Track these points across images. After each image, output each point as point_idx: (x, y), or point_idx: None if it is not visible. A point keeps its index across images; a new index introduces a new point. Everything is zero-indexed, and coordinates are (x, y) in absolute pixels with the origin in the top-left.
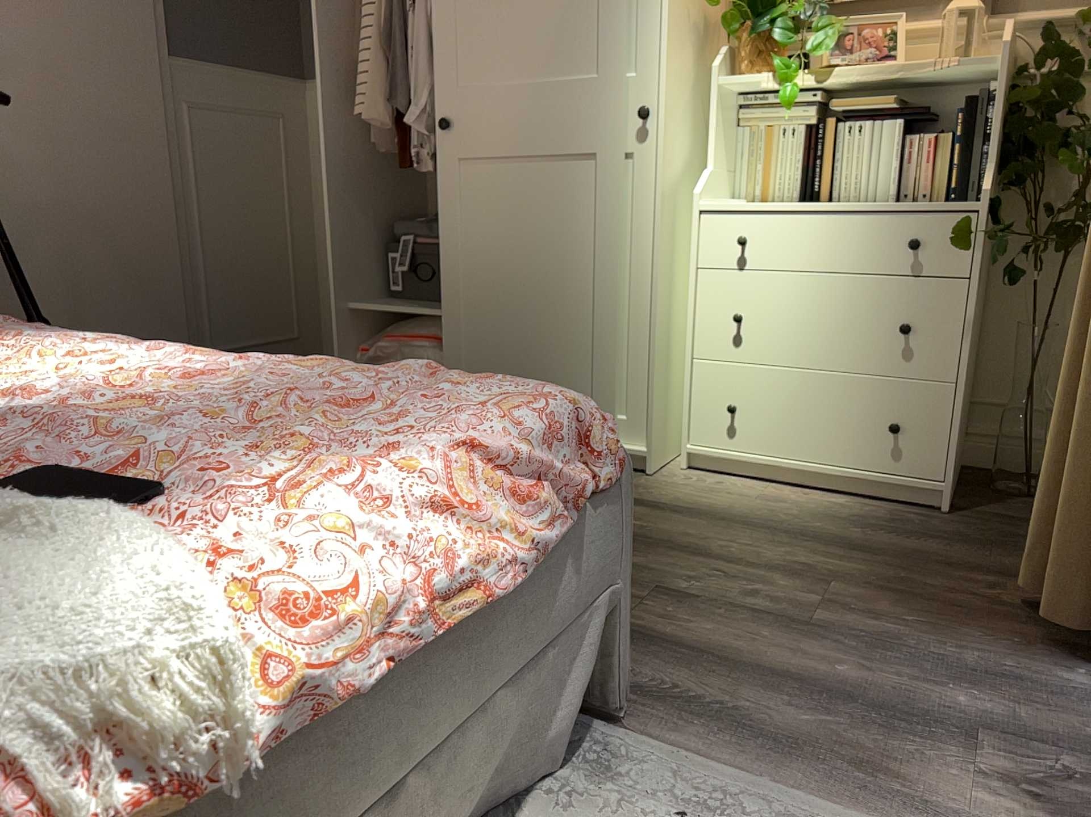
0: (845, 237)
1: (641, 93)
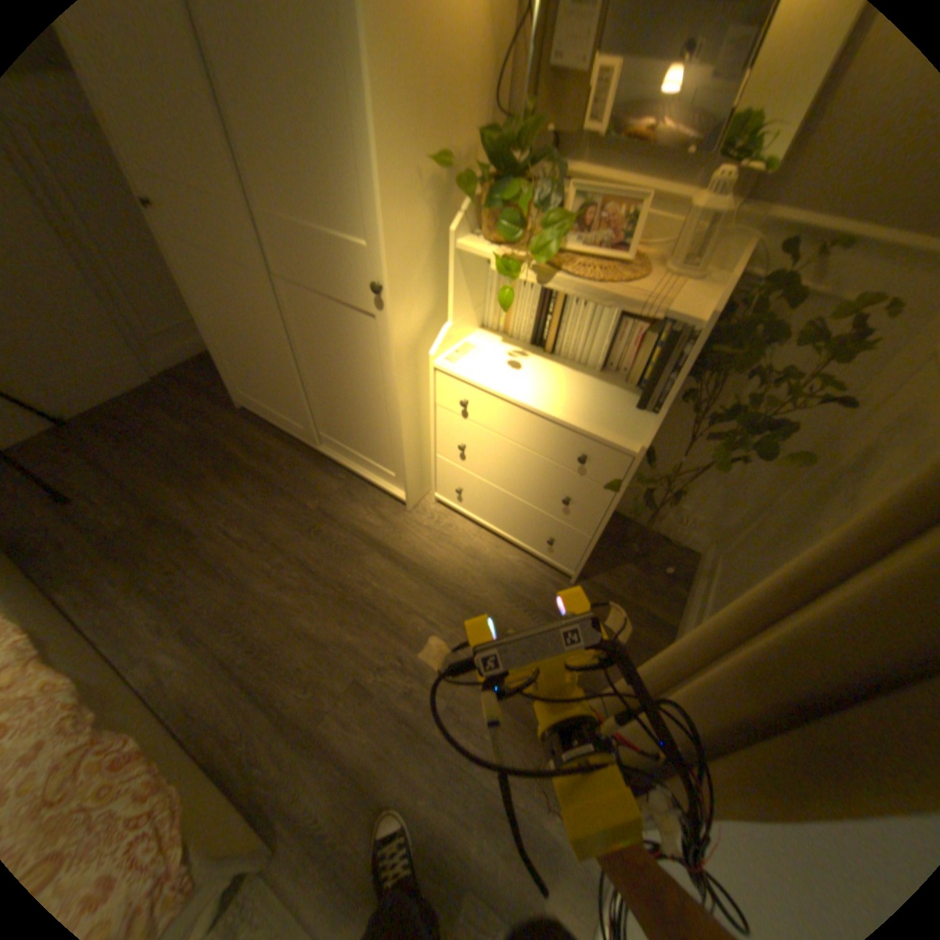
0: (536, 429)
1: (374, 265)
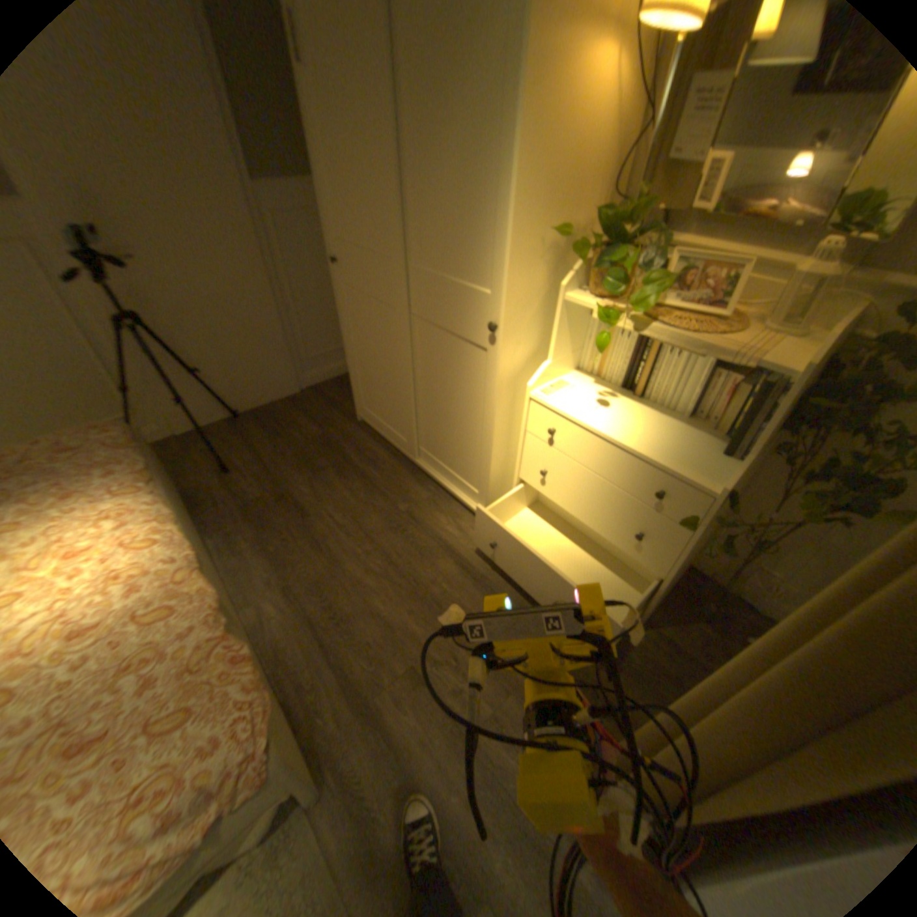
0: (616, 461)
1: (493, 307)
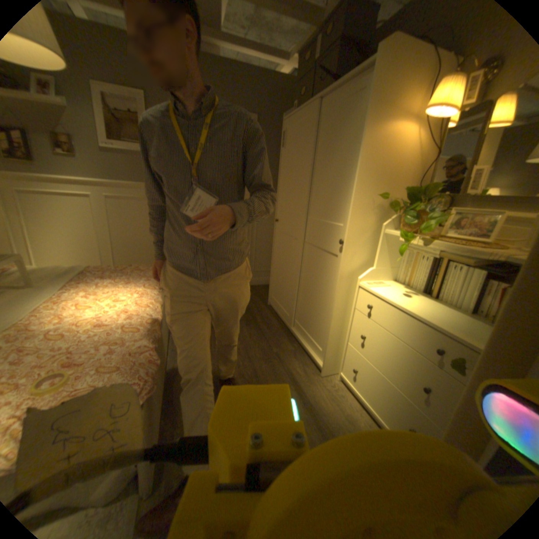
0: (410, 327)
1: (343, 232)
